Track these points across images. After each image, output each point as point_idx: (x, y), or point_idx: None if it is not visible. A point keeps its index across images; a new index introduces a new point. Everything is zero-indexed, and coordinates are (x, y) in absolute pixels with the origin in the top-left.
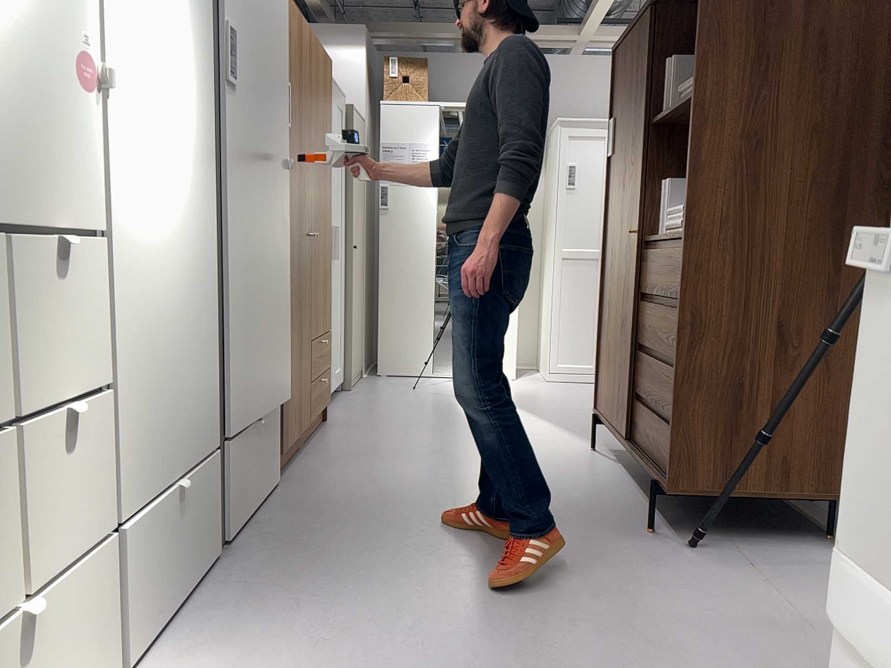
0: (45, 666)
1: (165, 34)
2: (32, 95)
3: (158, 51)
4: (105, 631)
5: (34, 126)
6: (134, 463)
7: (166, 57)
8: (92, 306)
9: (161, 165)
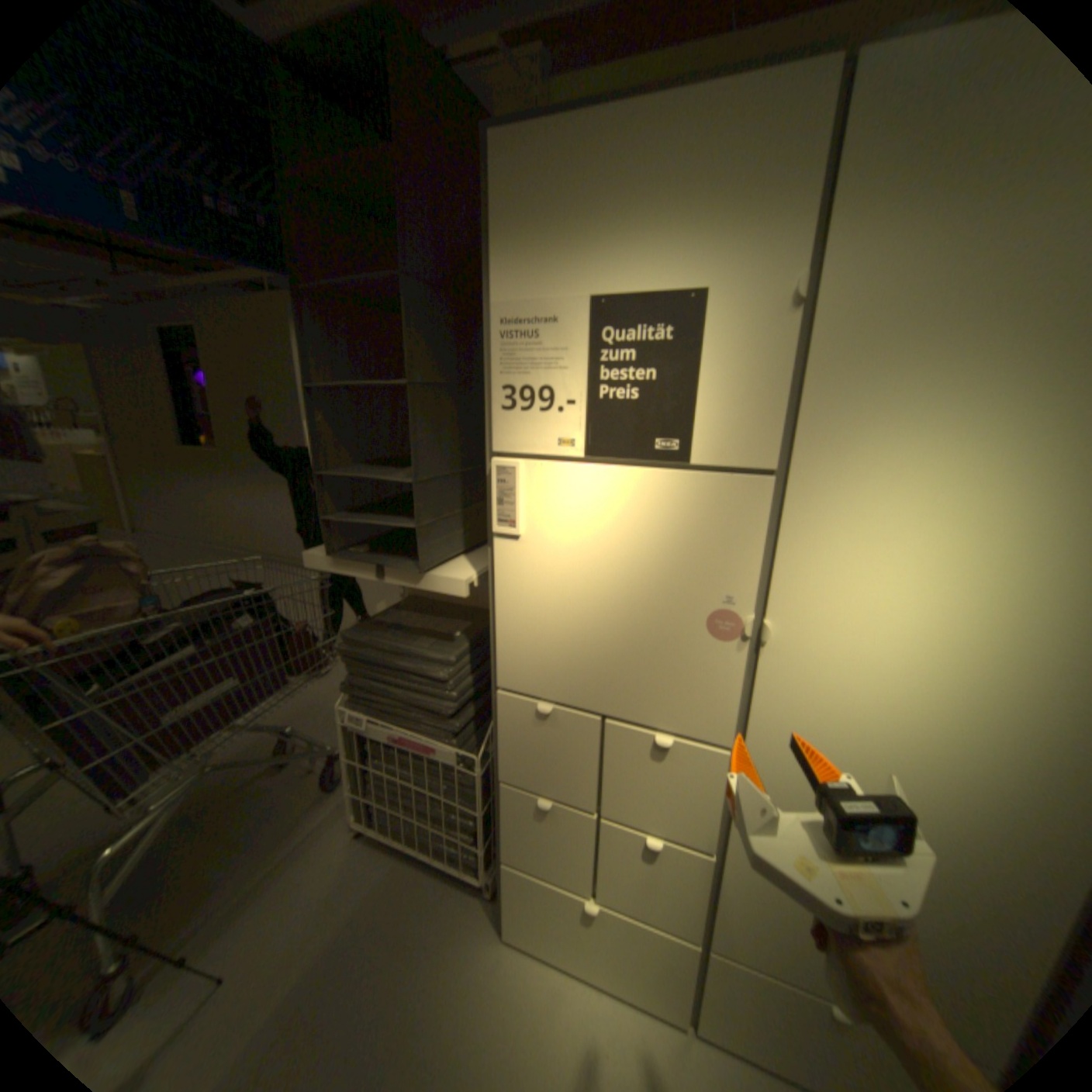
0: (613, 948)
1: (978, 569)
2: (656, 645)
3: (939, 594)
4: (682, 993)
5: (654, 665)
6: (755, 934)
7: (969, 598)
8: (709, 797)
9: (904, 720)
